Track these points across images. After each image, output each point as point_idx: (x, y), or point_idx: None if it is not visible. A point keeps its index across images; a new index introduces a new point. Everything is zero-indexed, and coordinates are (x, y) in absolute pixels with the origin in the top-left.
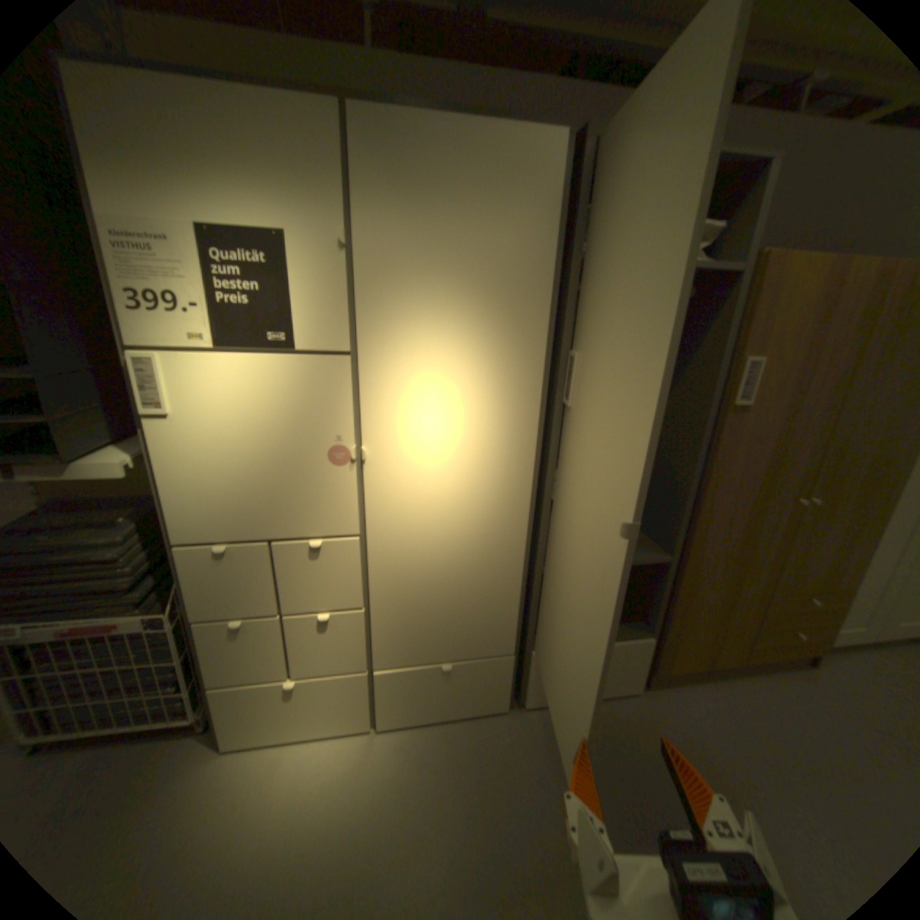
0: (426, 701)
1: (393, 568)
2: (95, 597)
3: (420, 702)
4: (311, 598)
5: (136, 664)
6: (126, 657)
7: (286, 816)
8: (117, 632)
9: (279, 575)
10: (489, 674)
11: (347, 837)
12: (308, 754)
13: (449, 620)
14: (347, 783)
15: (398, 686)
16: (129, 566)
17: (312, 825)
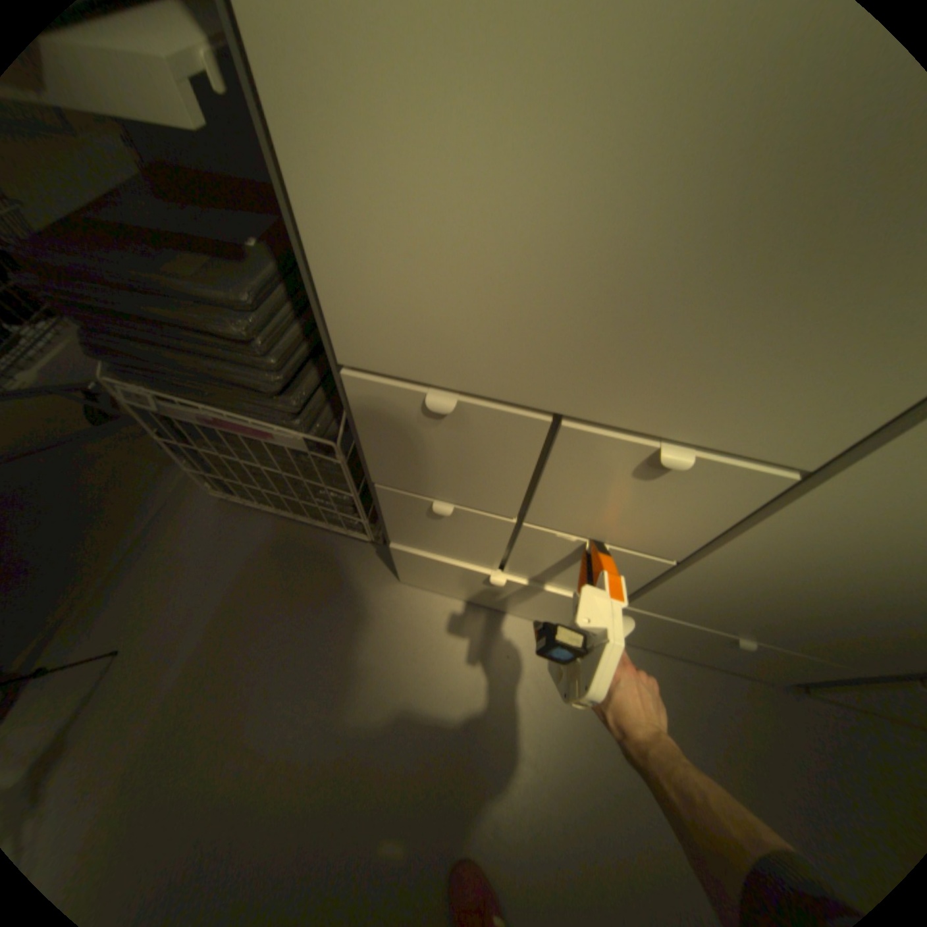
0: (677, 646)
1: (818, 543)
2: (232, 387)
3: (667, 643)
4: (589, 521)
5: (305, 476)
6: (291, 466)
7: (470, 693)
8: (273, 441)
9: (547, 476)
10: (806, 668)
11: (539, 757)
12: (497, 624)
13: (829, 622)
14: (543, 684)
15: (650, 627)
16: (271, 354)
17: (499, 720)
